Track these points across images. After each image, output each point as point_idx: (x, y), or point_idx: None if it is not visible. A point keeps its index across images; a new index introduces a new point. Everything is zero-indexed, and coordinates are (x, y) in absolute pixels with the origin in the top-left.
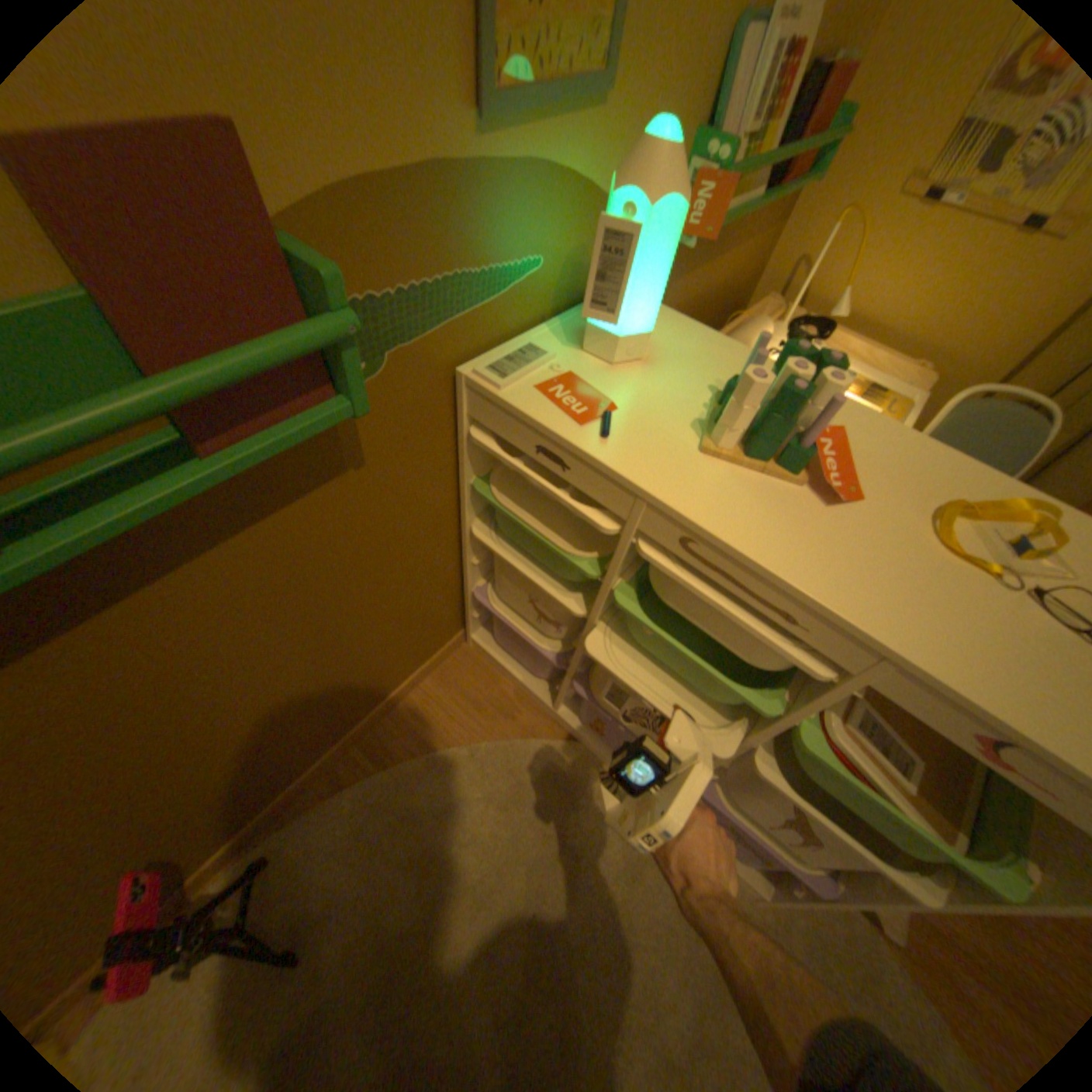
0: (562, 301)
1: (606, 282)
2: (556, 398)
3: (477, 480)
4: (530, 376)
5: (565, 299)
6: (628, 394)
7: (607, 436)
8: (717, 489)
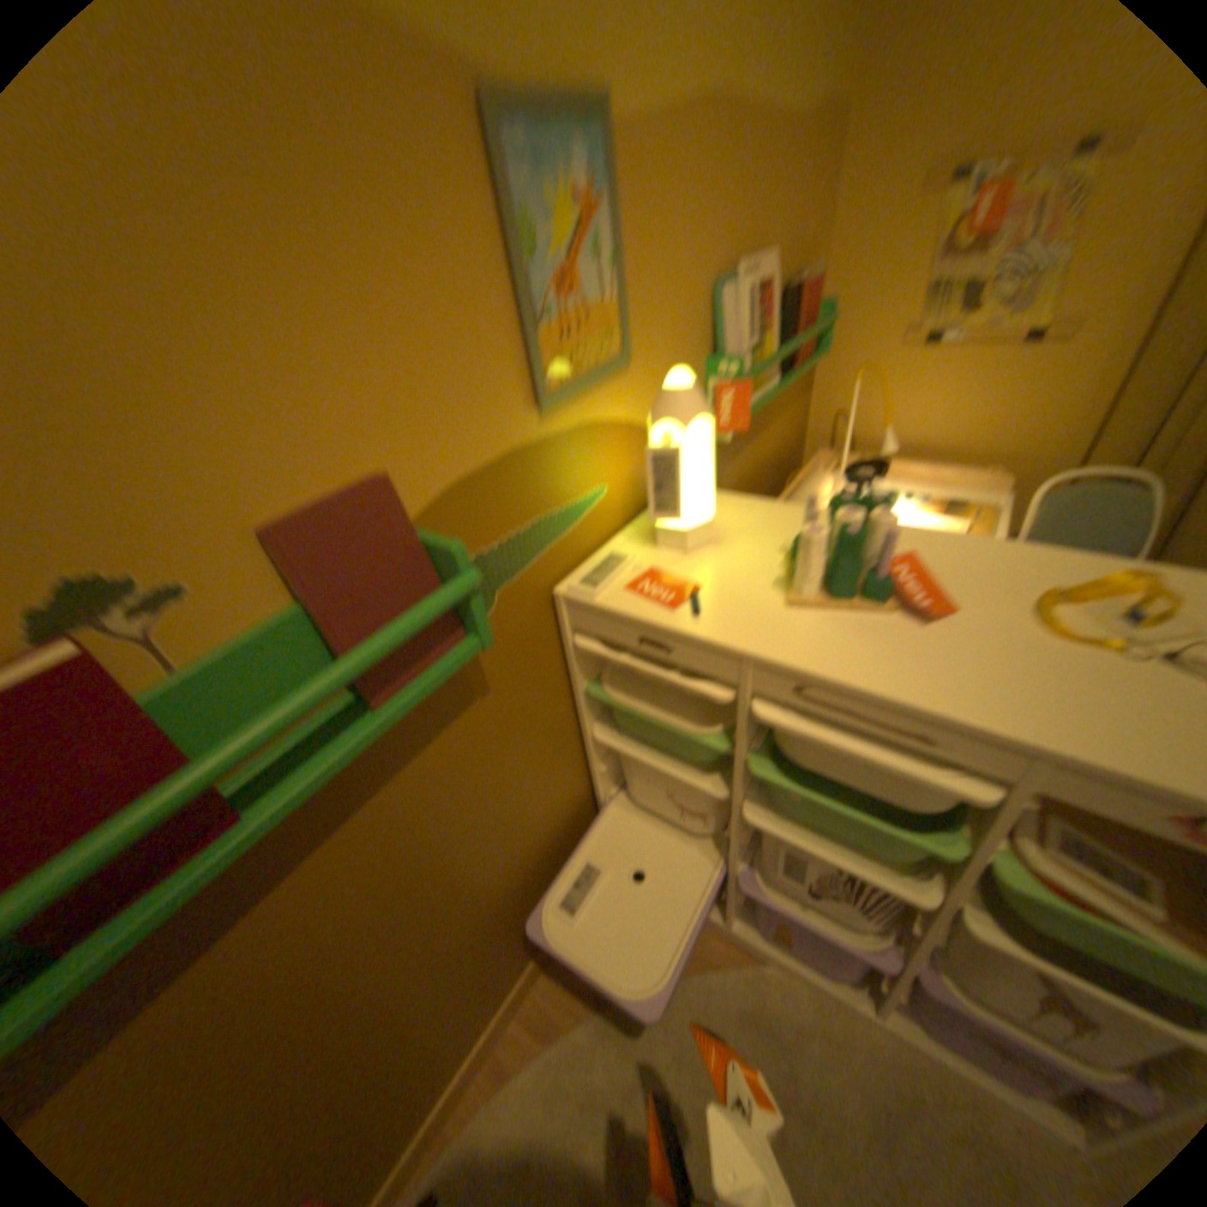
0: (629, 509)
1: (663, 488)
2: (645, 589)
3: (588, 681)
4: (617, 577)
5: (632, 507)
6: (708, 571)
7: (698, 610)
8: (813, 632)
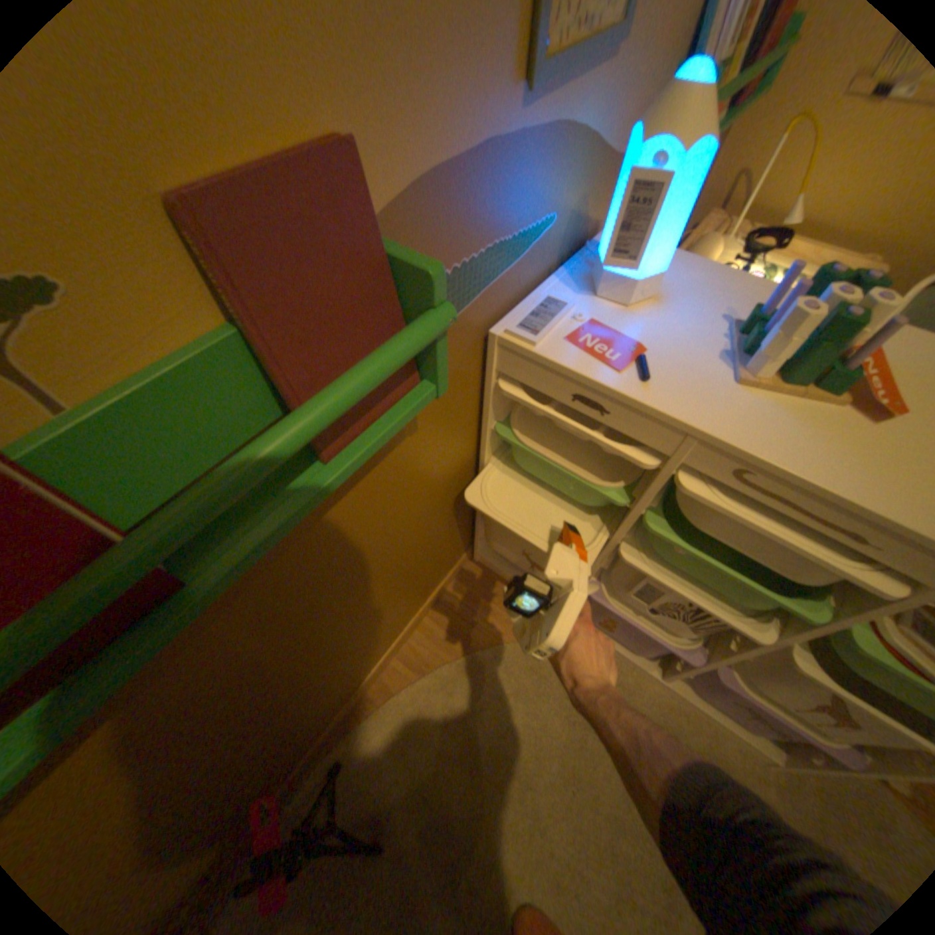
0: (566, 249)
1: (631, 229)
2: (588, 345)
3: (497, 423)
4: (558, 327)
5: (568, 247)
6: (652, 333)
7: (648, 378)
8: (767, 418)
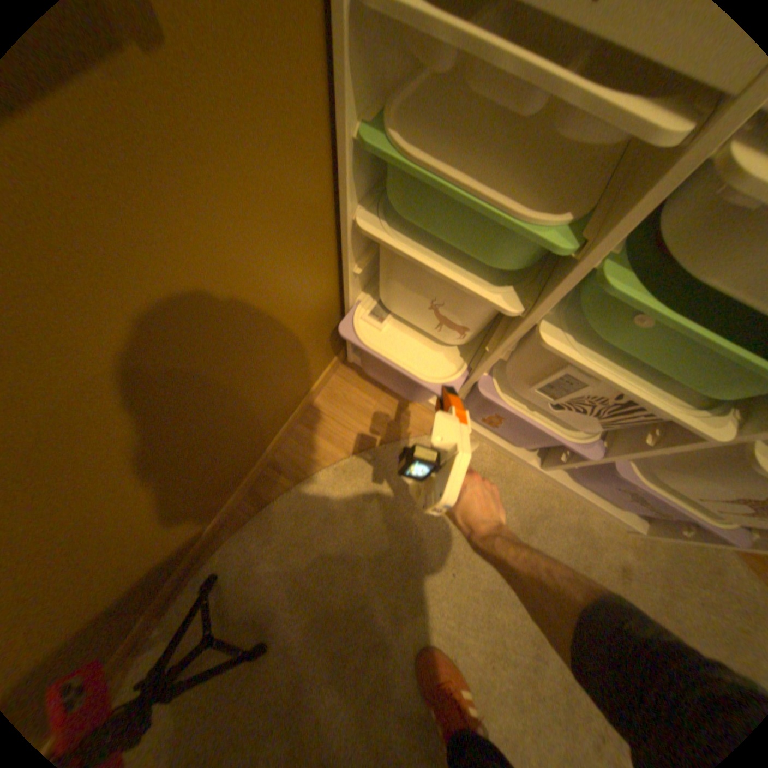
0: None
1: None
2: None
3: (361, 123)
4: None
5: None
6: None
7: None
8: None
